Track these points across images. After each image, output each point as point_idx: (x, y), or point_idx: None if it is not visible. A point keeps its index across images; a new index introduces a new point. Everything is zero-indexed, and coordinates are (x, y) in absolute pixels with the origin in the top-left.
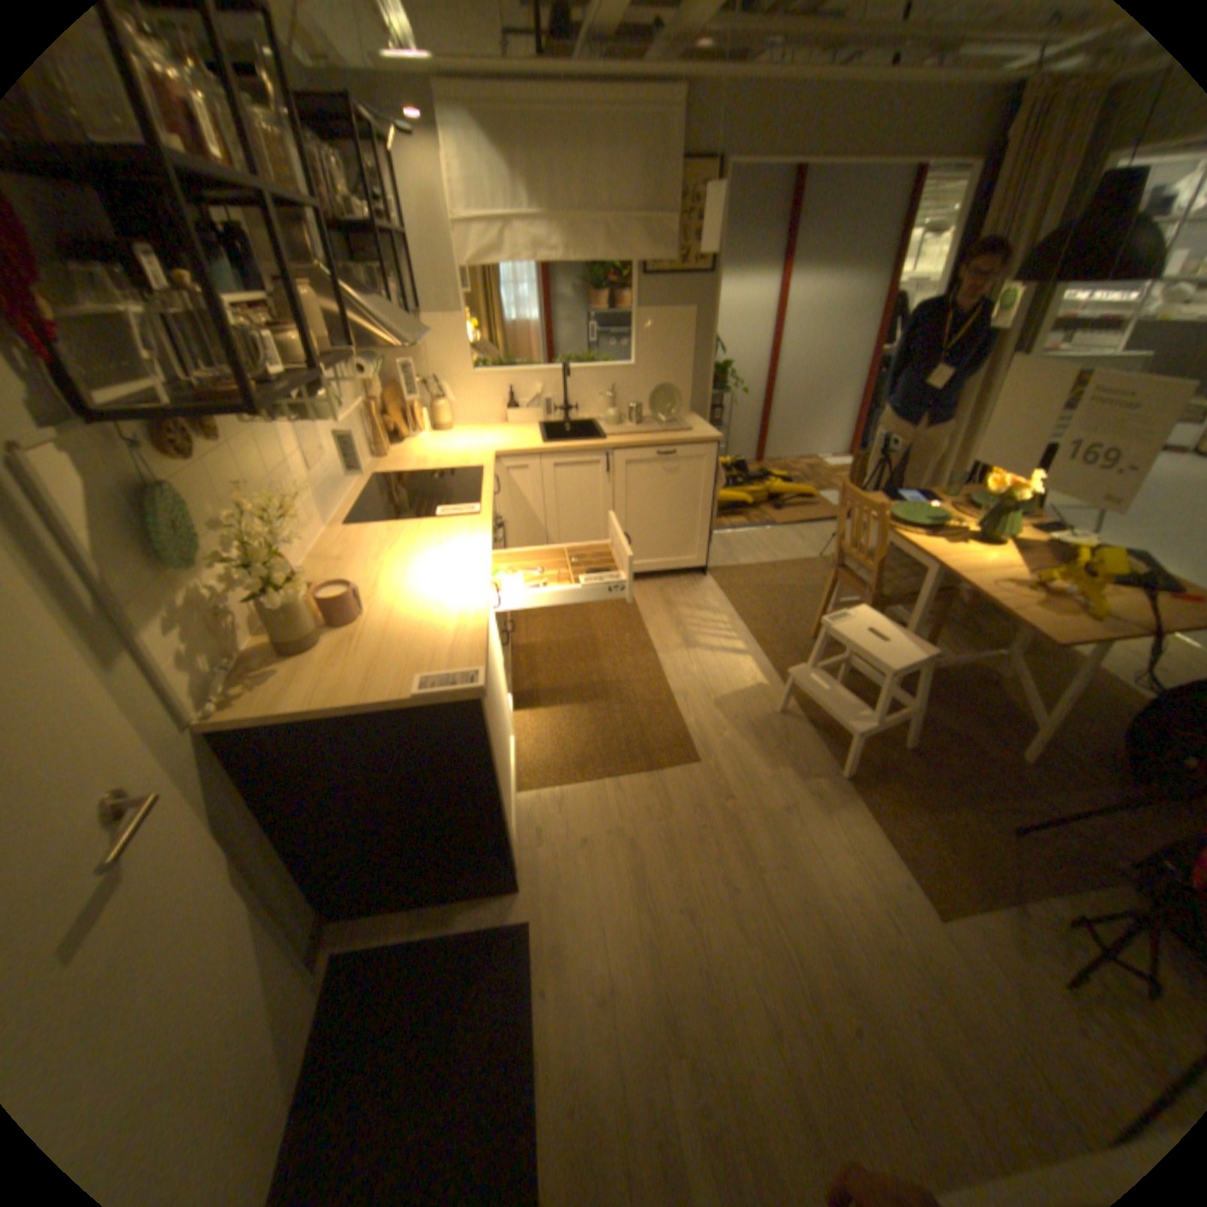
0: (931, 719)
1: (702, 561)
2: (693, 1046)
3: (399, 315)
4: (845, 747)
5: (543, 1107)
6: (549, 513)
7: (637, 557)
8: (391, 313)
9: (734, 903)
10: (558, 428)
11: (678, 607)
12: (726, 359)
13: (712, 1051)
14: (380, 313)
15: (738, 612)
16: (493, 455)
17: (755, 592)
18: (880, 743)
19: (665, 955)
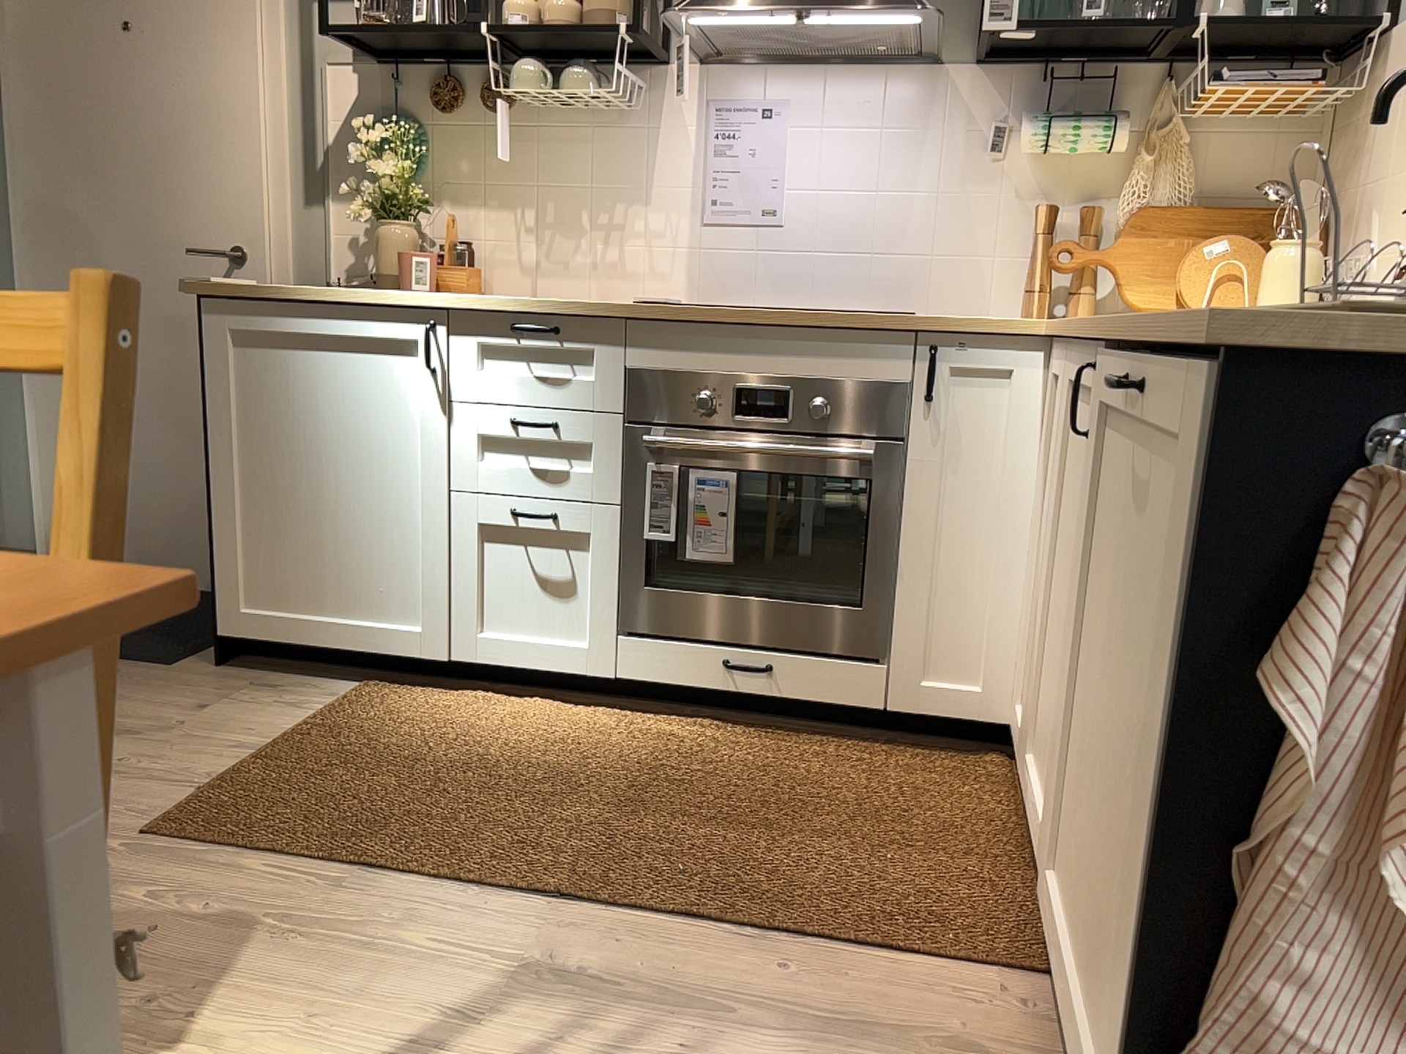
0: None
1: None
2: None
3: None
4: None
5: None
6: (1045, 546)
7: (1065, 881)
8: None
9: None
10: None
11: (802, 1050)
12: None
13: None
14: None
15: None
16: (1005, 324)
17: None
18: None
19: None
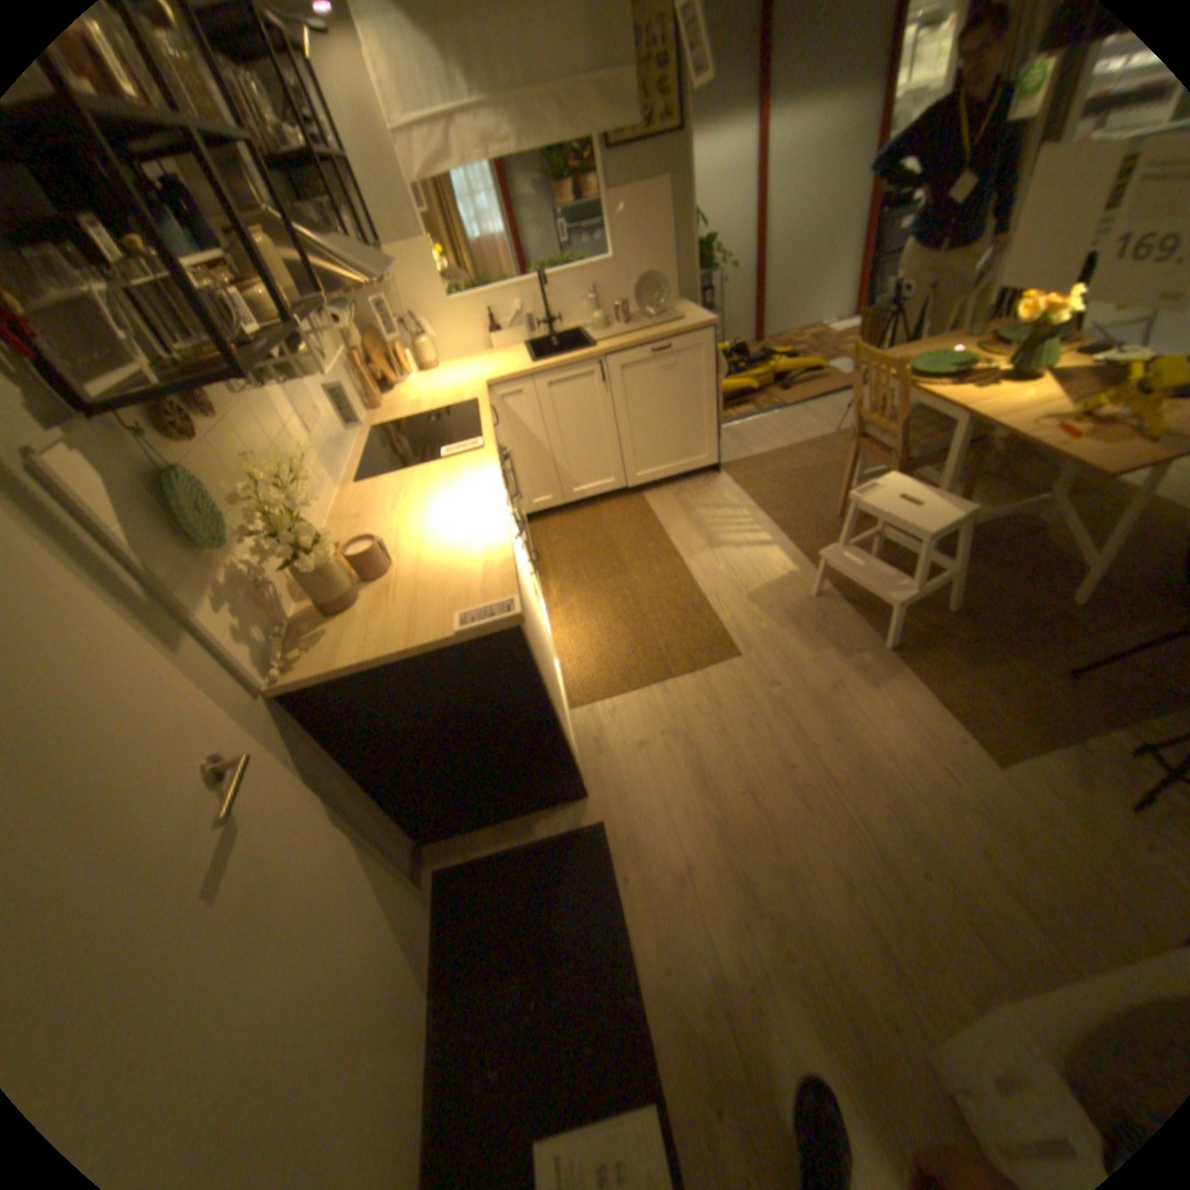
0: (972, 577)
1: (713, 459)
2: (771, 907)
3: (359, 250)
4: (885, 619)
5: (644, 972)
6: (551, 436)
7: (647, 466)
8: (351, 249)
9: (792, 779)
10: (544, 345)
11: (696, 509)
12: (708, 233)
13: (790, 909)
14: (340, 250)
15: (758, 504)
16: (485, 386)
17: (773, 480)
18: (920, 610)
19: (733, 833)
